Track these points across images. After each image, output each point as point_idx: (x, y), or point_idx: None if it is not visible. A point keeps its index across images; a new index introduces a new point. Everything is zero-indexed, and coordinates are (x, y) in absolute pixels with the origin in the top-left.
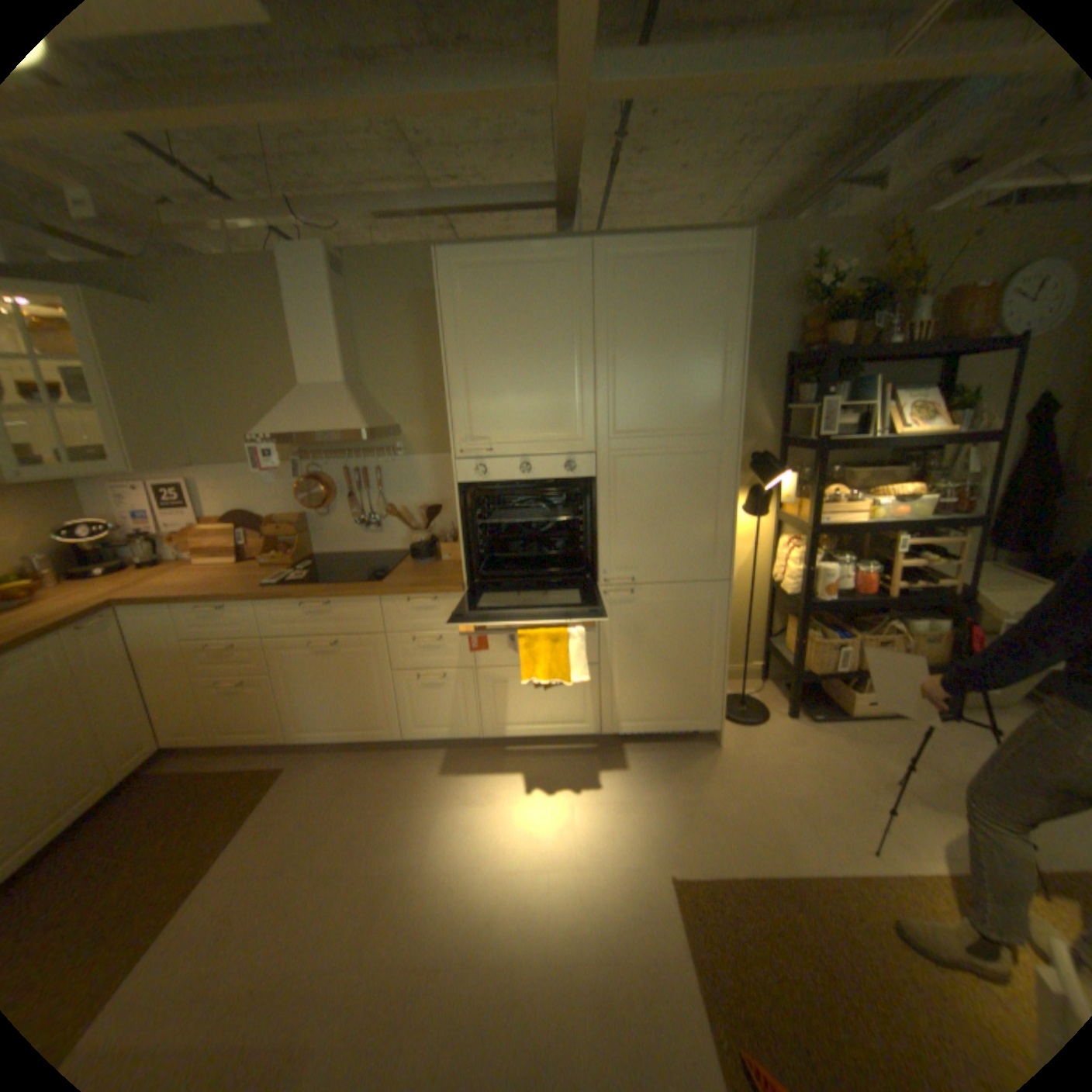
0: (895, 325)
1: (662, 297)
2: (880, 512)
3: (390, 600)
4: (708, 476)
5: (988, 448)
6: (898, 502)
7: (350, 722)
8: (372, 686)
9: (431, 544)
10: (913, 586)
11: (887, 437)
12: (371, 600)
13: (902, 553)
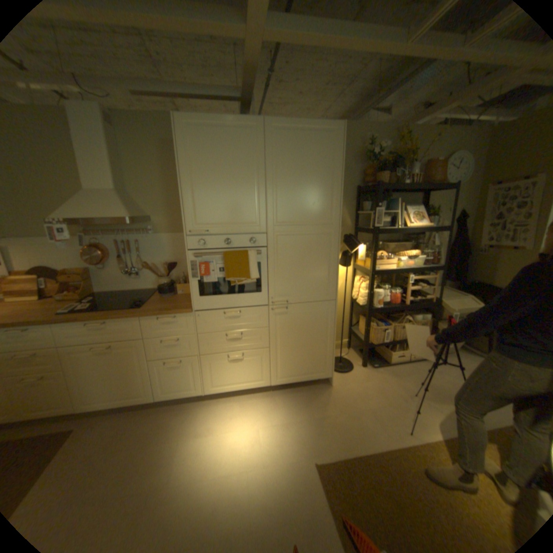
0: (405, 175)
1: (301, 151)
2: (401, 264)
3: (145, 319)
4: (324, 246)
5: (442, 234)
6: (409, 259)
7: (119, 394)
8: (134, 371)
9: (170, 284)
10: (414, 299)
11: (404, 228)
12: (133, 320)
13: (410, 283)
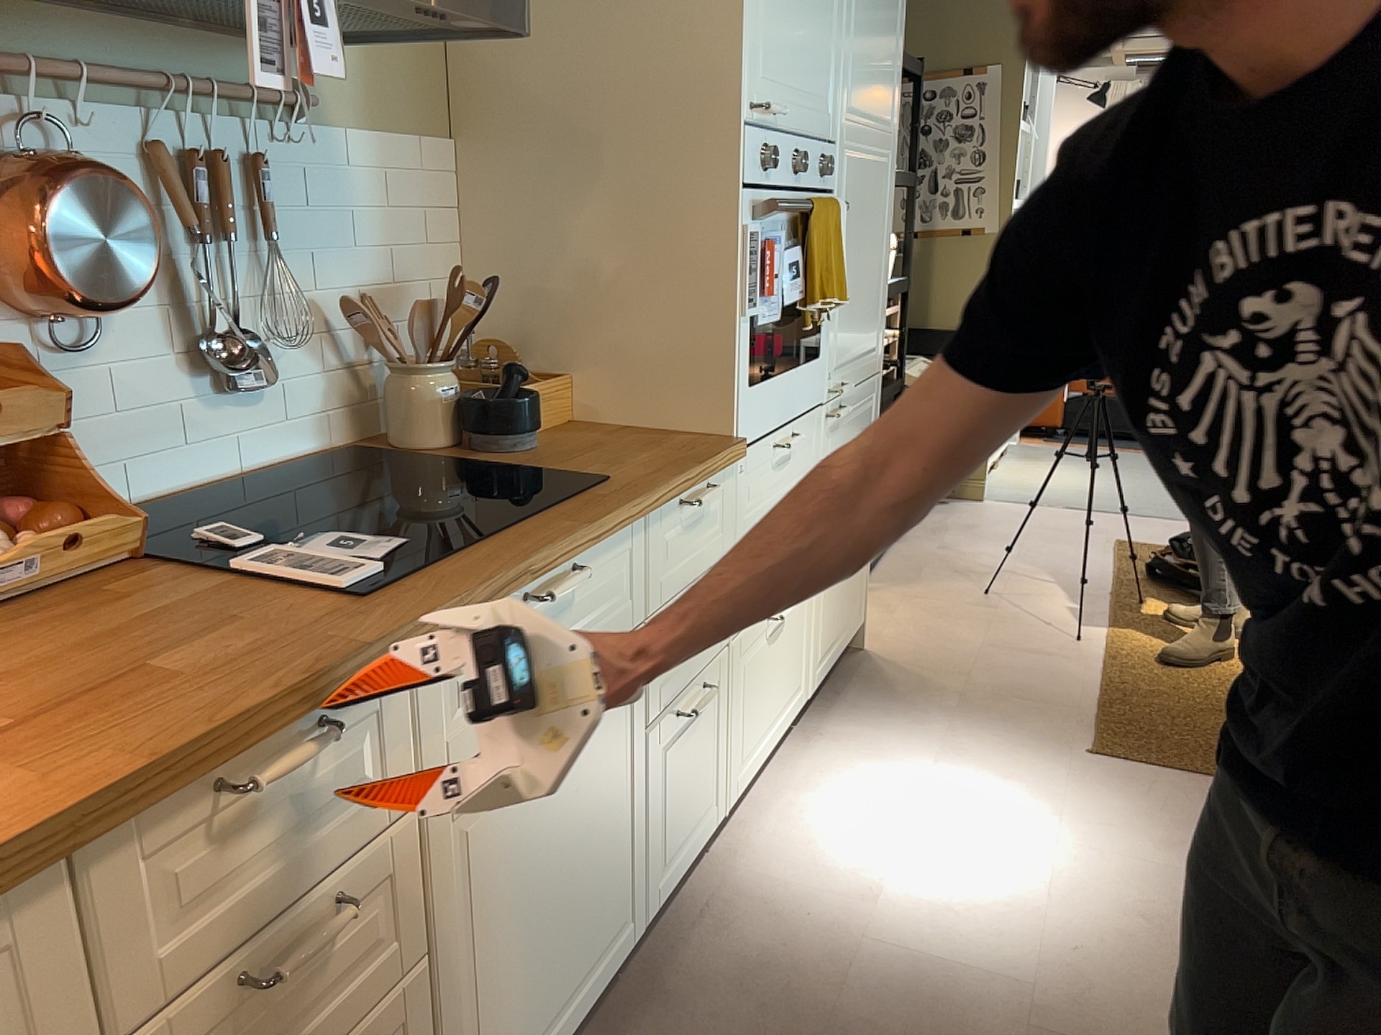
0: None
1: None
2: None
3: (660, 513)
4: (884, 201)
5: None
6: None
7: (577, 957)
8: (617, 799)
9: (503, 388)
10: None
11: None
12: (637, 525)
13: None
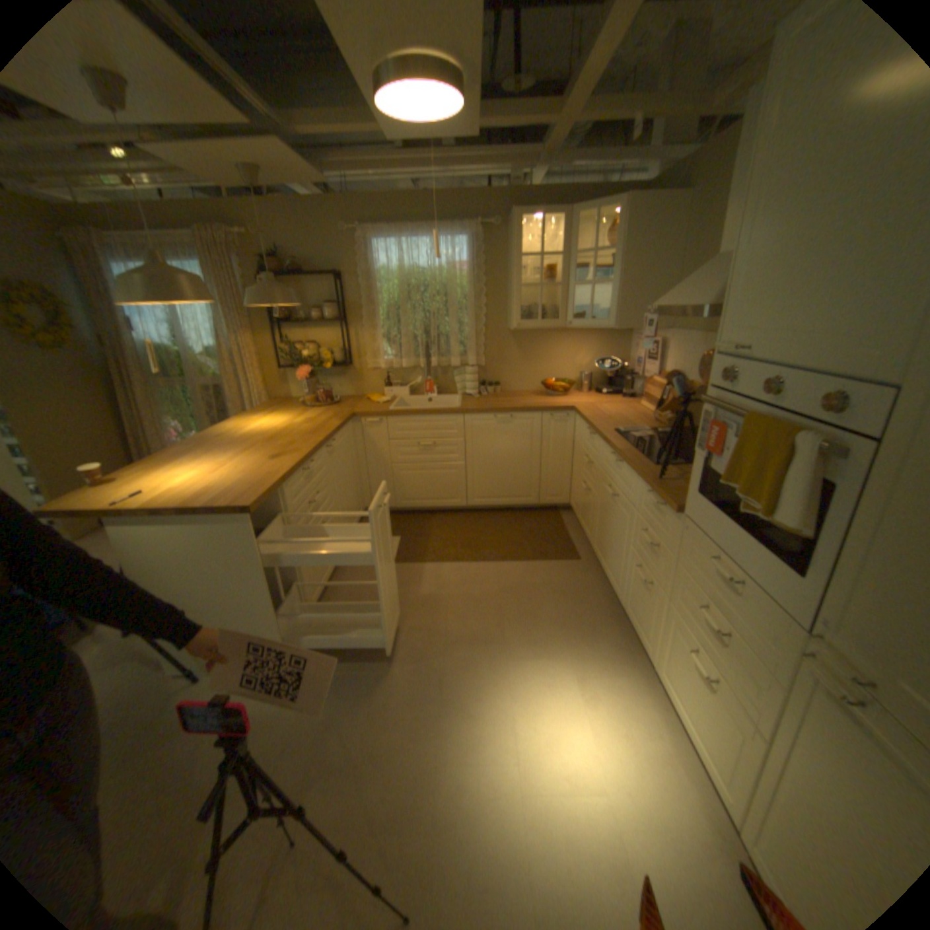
0: None
1: None
2: None
3: (644, 484)
4: None
5: None
6: None
7: (610, 563)
8: (622, 547)
9: None
10: None
11: None
12: (636, 476)
13: None
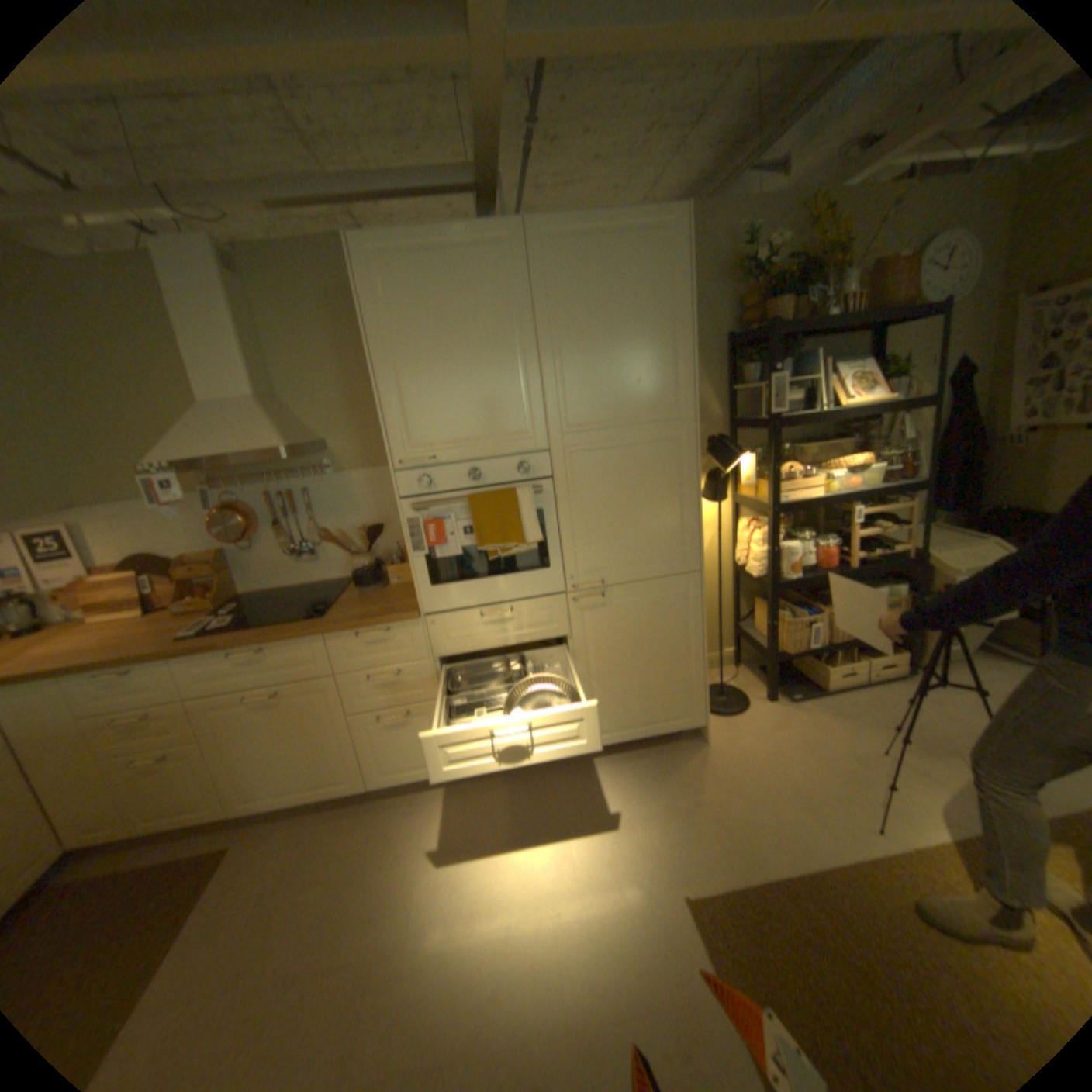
0: (829, 298)
1: (604, 278)
2: (834, 485)
3: (336, 638)
4: (669, 465)
5: (920, 414)
6: (850, 474)
7: (303, 781)
8: (325, 737)
9: (376, 568)
10: (869, 555)
11: (833, 410)
12: (313, 641)
13: (856, 523)
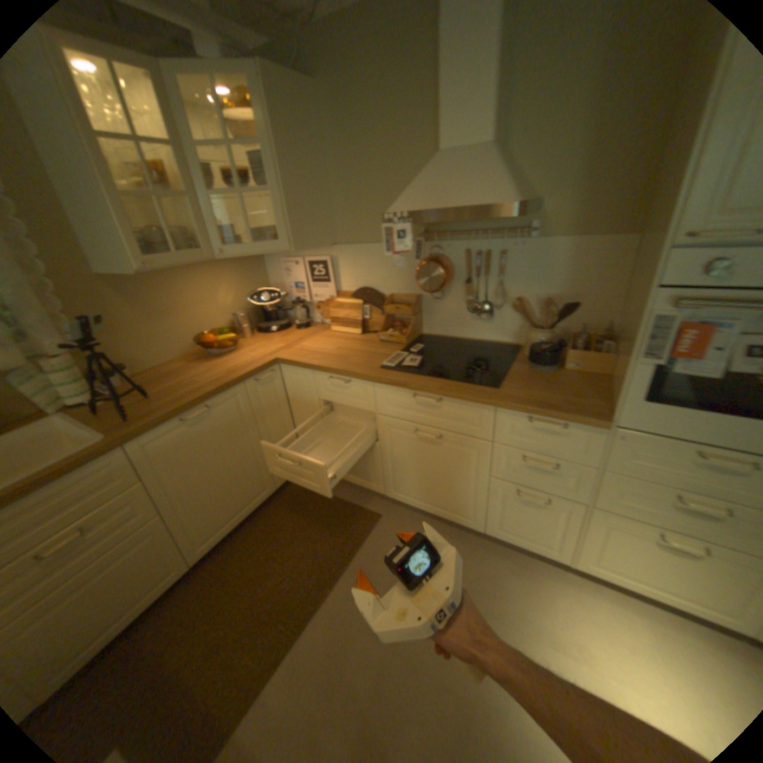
0: None
1: None
2: None
3: (510, 413)
4: None
5: None
6: None
7: (441, 501)
8: (468, 482)
9: (557, 347)
10: None
11: None
12: (487, 408)
13: None
